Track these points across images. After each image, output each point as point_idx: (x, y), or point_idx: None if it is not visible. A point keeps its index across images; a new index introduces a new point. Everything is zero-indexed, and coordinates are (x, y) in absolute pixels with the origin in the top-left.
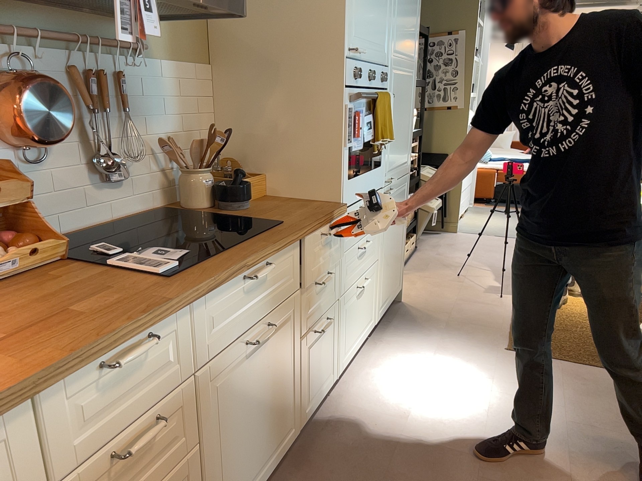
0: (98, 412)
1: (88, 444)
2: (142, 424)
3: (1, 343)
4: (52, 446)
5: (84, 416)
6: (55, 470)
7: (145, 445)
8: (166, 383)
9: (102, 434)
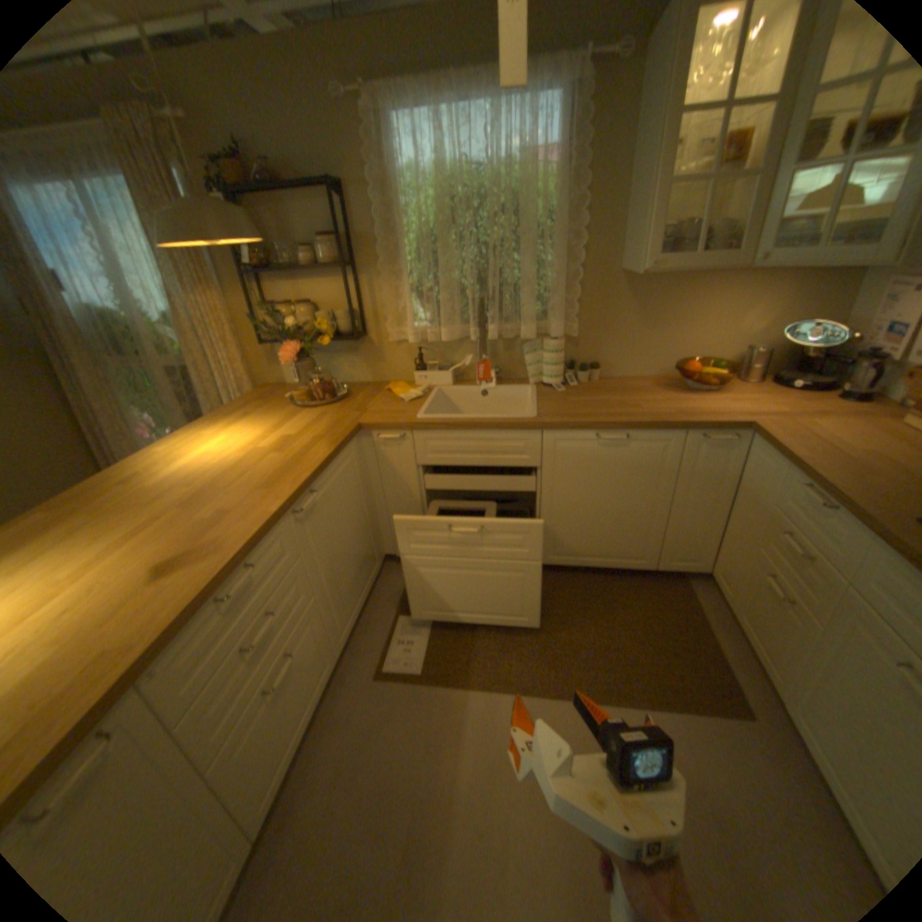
0: (803, 507)
1: (792, 514)
2: (811, 550)
3: (844, 455)
4: (785, 491)
5: (798, 499)
6: (781, 503)
7: (806, 563)
8: (833, 555)
9: (797, 519)
